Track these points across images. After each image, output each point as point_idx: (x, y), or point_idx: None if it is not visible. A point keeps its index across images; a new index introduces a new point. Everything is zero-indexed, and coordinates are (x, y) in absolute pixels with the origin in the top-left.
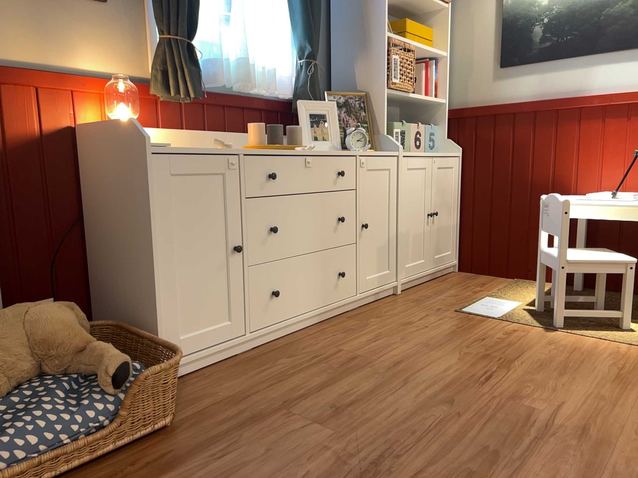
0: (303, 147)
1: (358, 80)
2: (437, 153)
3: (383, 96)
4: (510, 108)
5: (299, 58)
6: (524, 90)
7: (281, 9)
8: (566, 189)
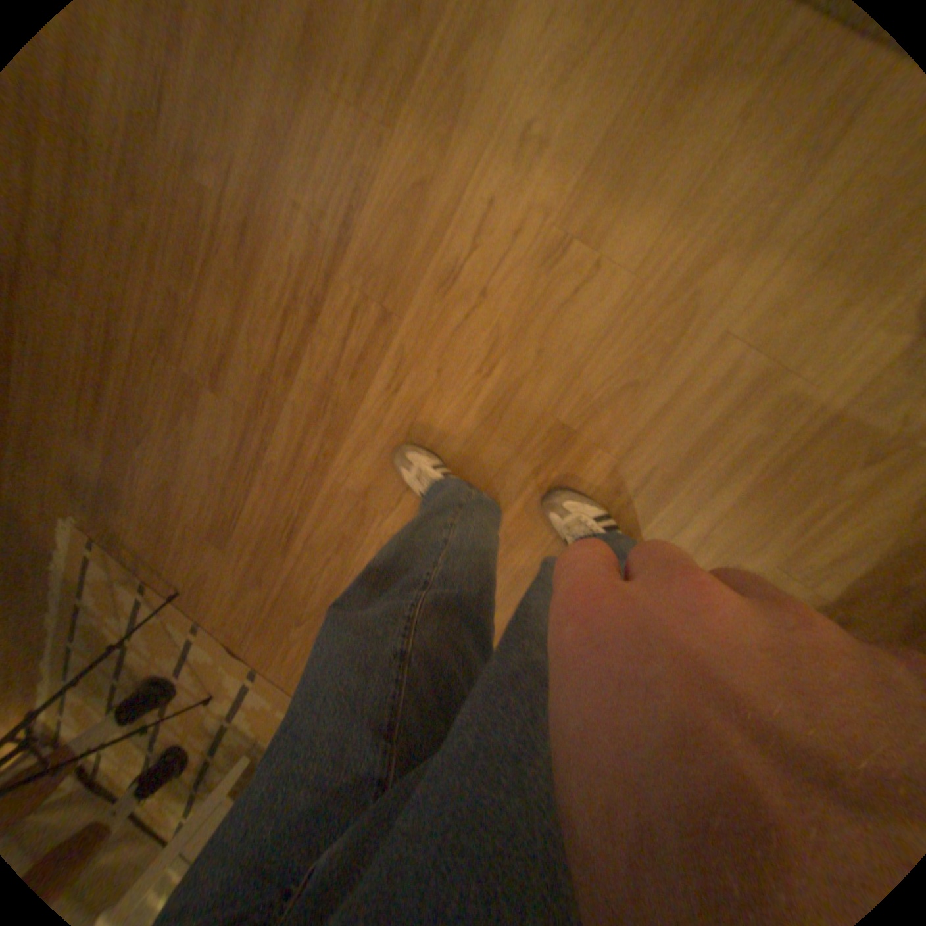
0: None
1: None
2: None
3: None
4: None
5: None
6: None
7: None
8: None
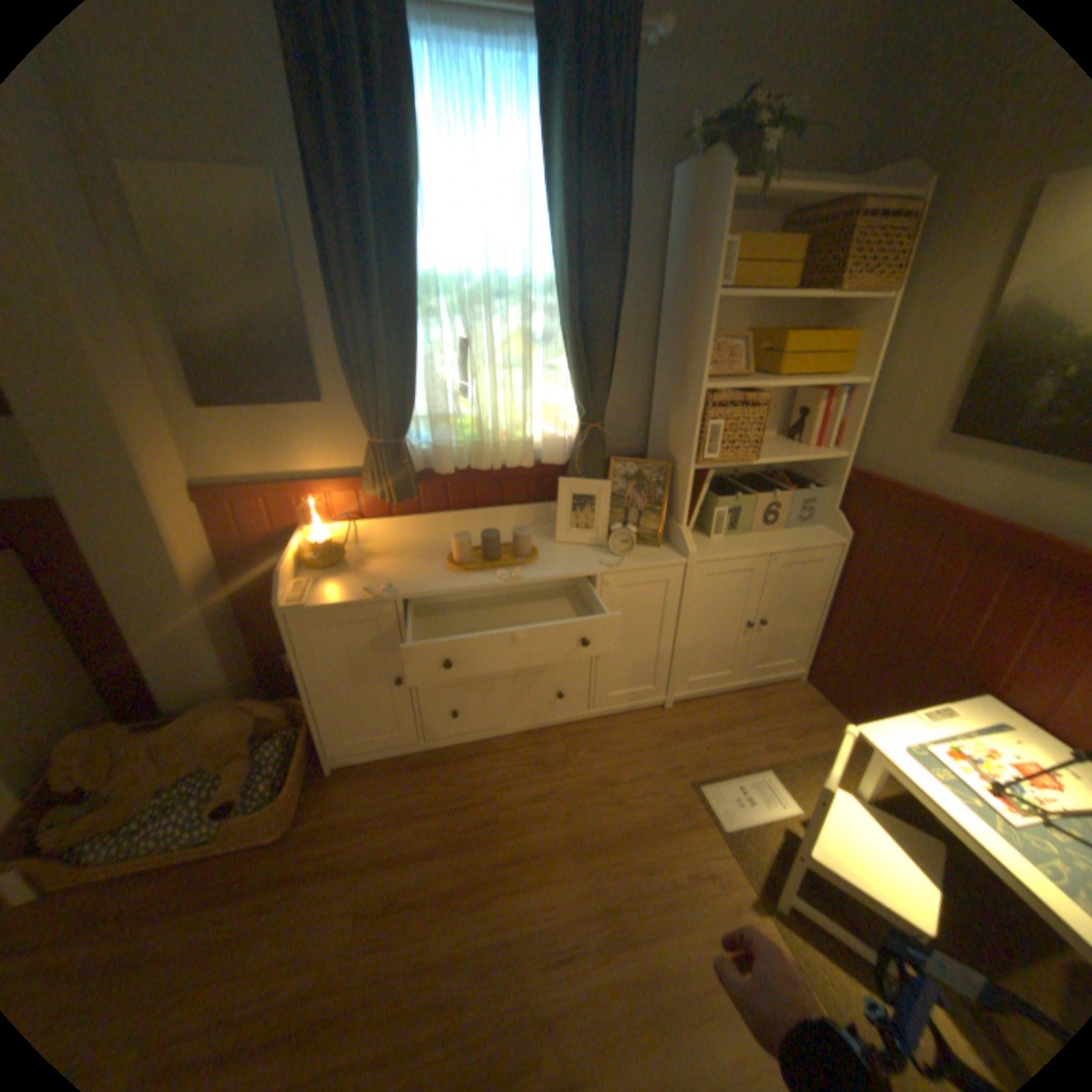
0: (502, 574)
1: (671, 437)
2: (791, 542)
3: (688, 474)
4: (943, 509)
5: (578, 415)
6: (983, 485)
7: (557, 351)
8: (991, 682)
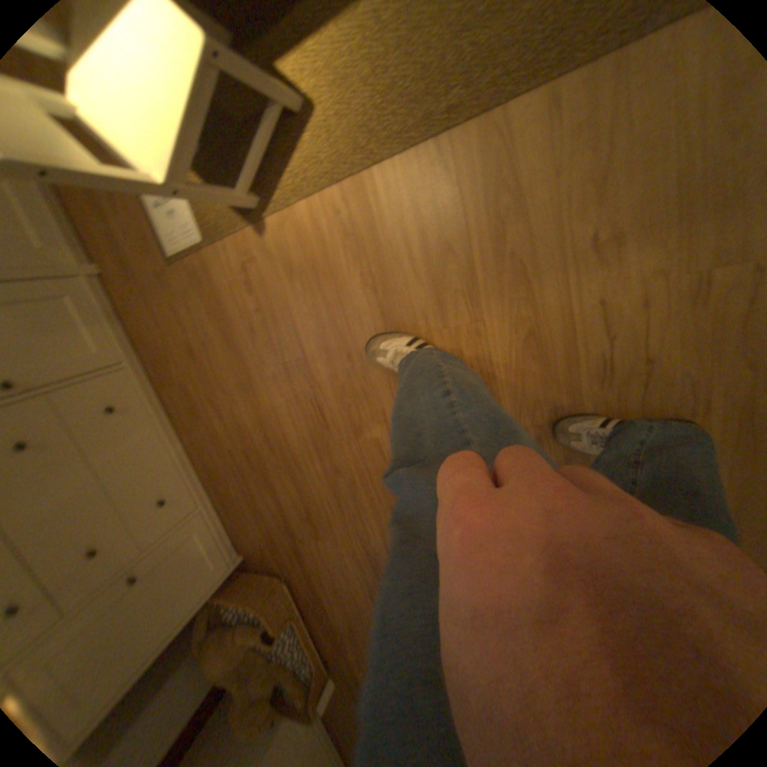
0: None
1: None
2: None
3: None
4: None
5: None
6: None
7: None
8: None
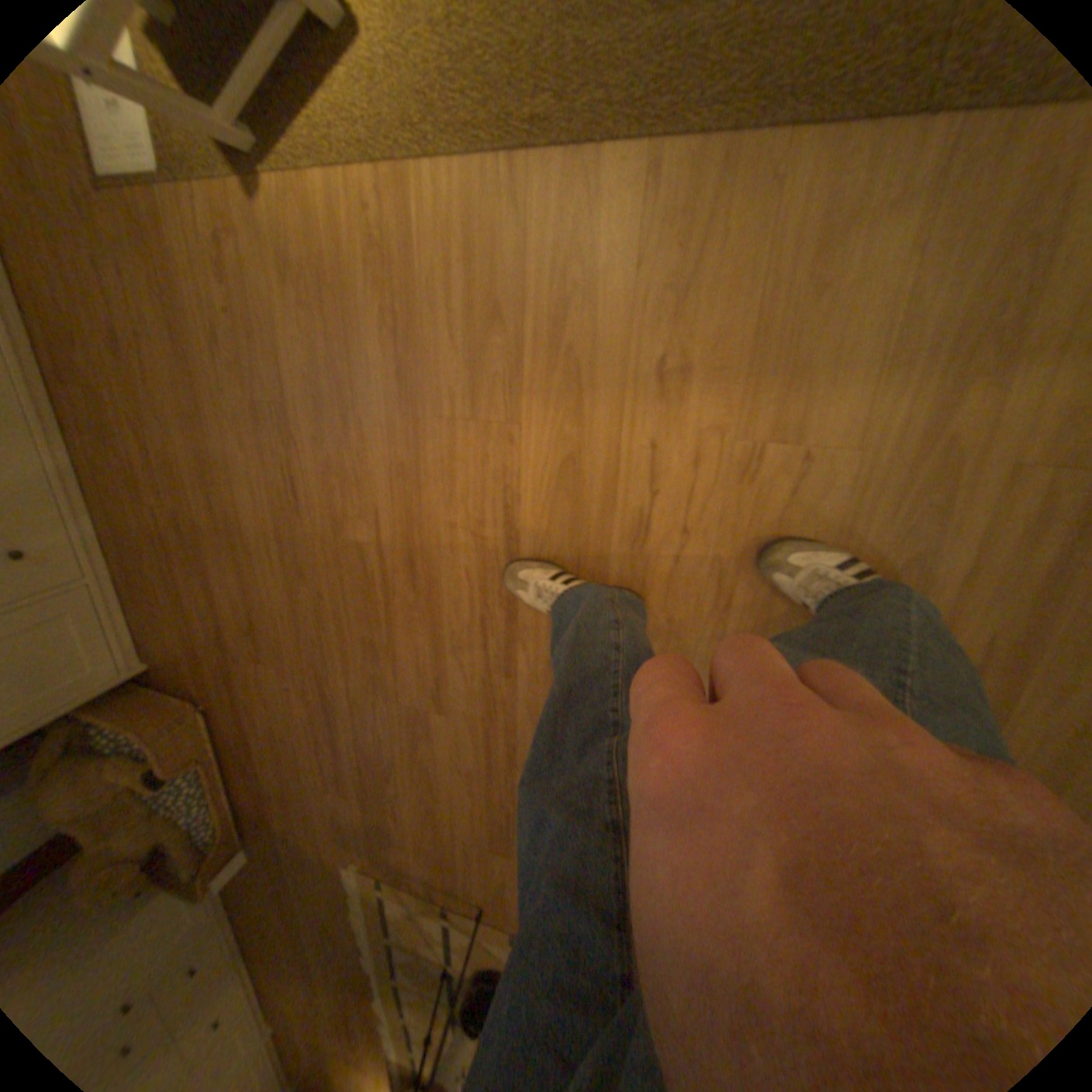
0: None
1: None
2: None
3: None
4: None
5: None
6: None
7: None
8: None
